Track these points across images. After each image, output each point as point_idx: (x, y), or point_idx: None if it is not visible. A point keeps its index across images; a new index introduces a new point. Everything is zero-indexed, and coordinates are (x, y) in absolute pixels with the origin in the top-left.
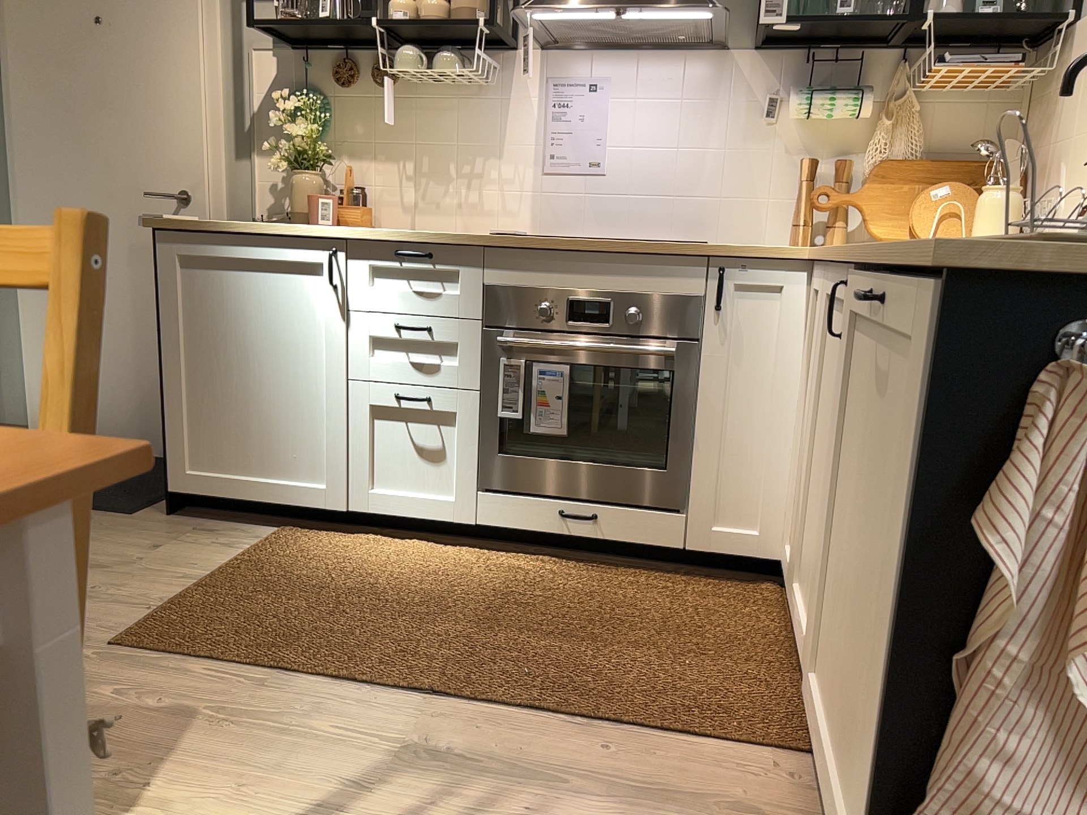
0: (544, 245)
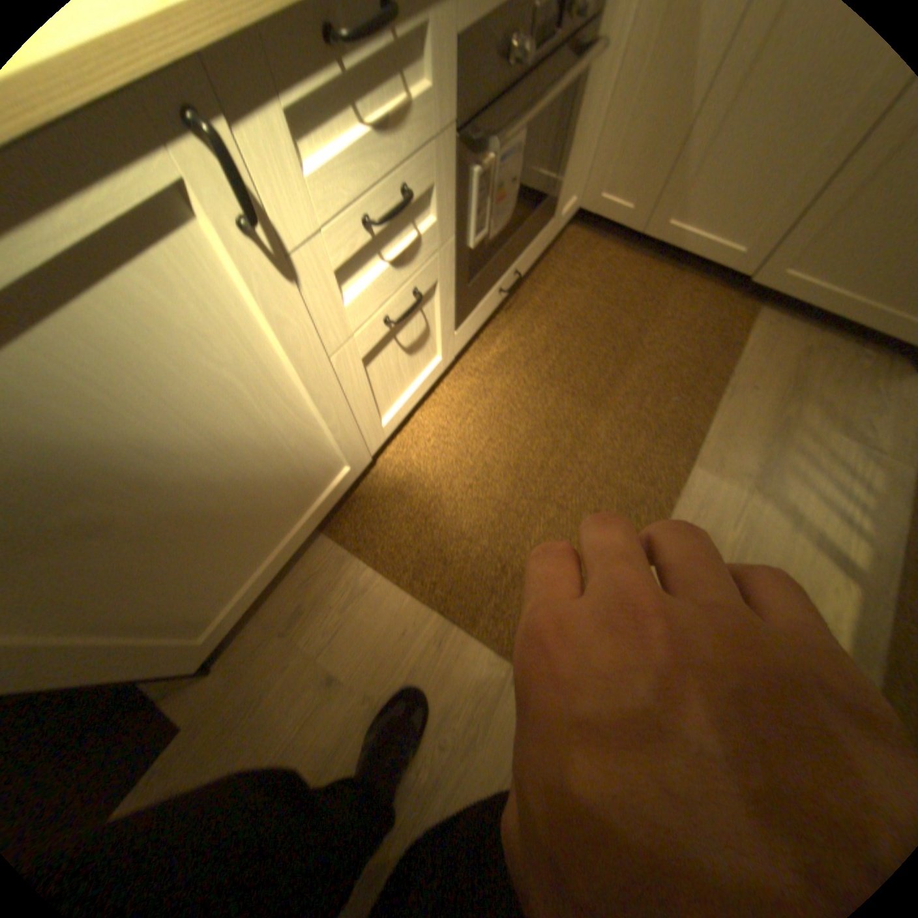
0: None
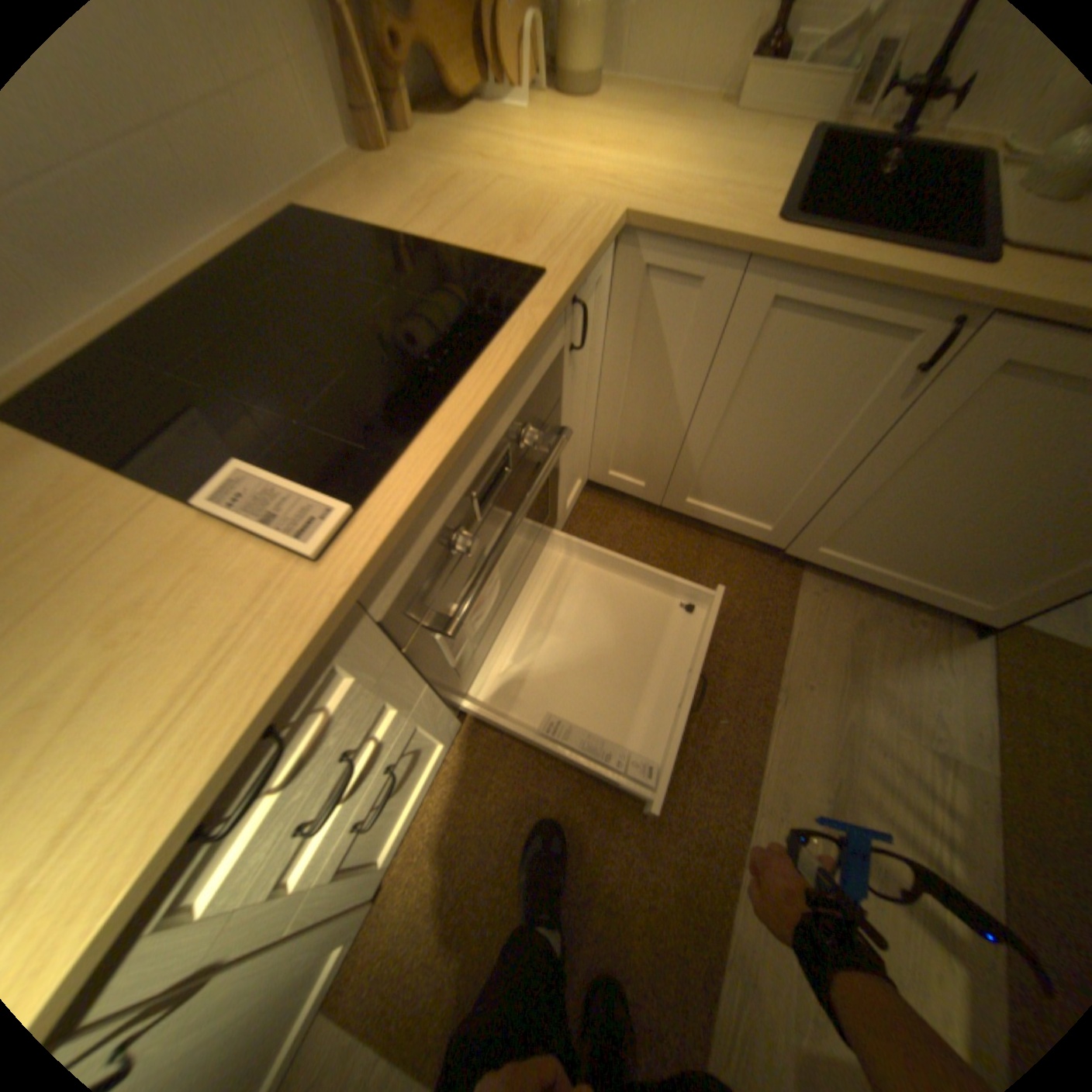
0: (435, 472)
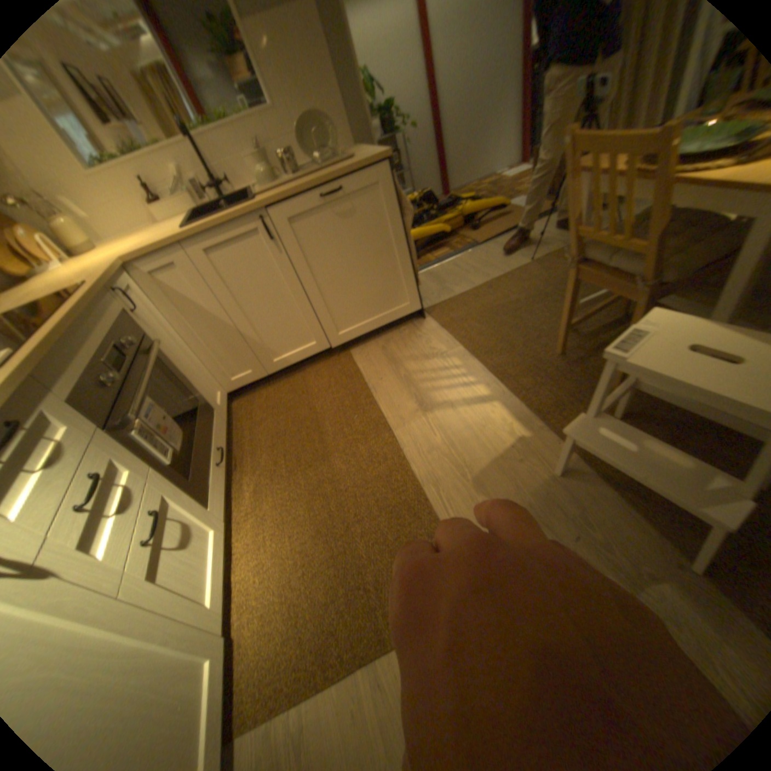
0: (59, 334)
